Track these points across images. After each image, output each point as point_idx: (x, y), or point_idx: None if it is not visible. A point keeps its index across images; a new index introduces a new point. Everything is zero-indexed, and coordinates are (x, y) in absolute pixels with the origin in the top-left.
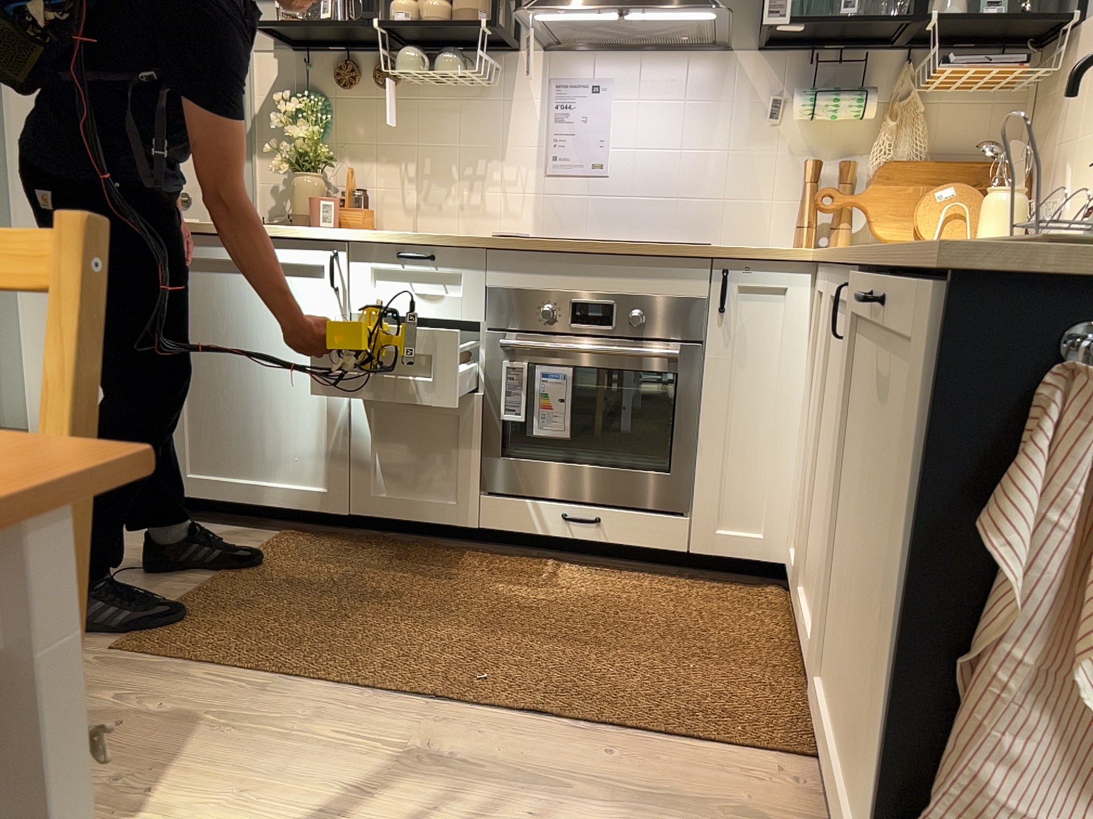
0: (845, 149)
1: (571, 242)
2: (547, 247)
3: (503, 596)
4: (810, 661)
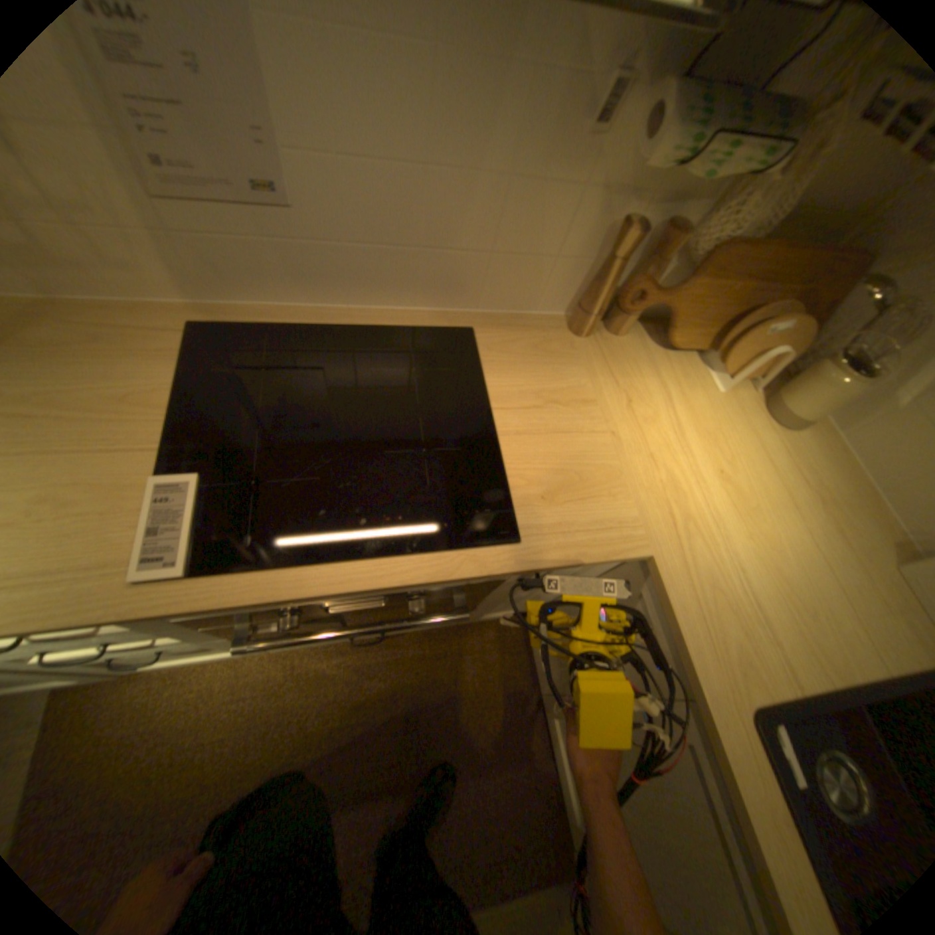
0: (688, 182)
1: (303, 587)
2: (260, 599)
3: (321, 728)
4: (567, 802)
